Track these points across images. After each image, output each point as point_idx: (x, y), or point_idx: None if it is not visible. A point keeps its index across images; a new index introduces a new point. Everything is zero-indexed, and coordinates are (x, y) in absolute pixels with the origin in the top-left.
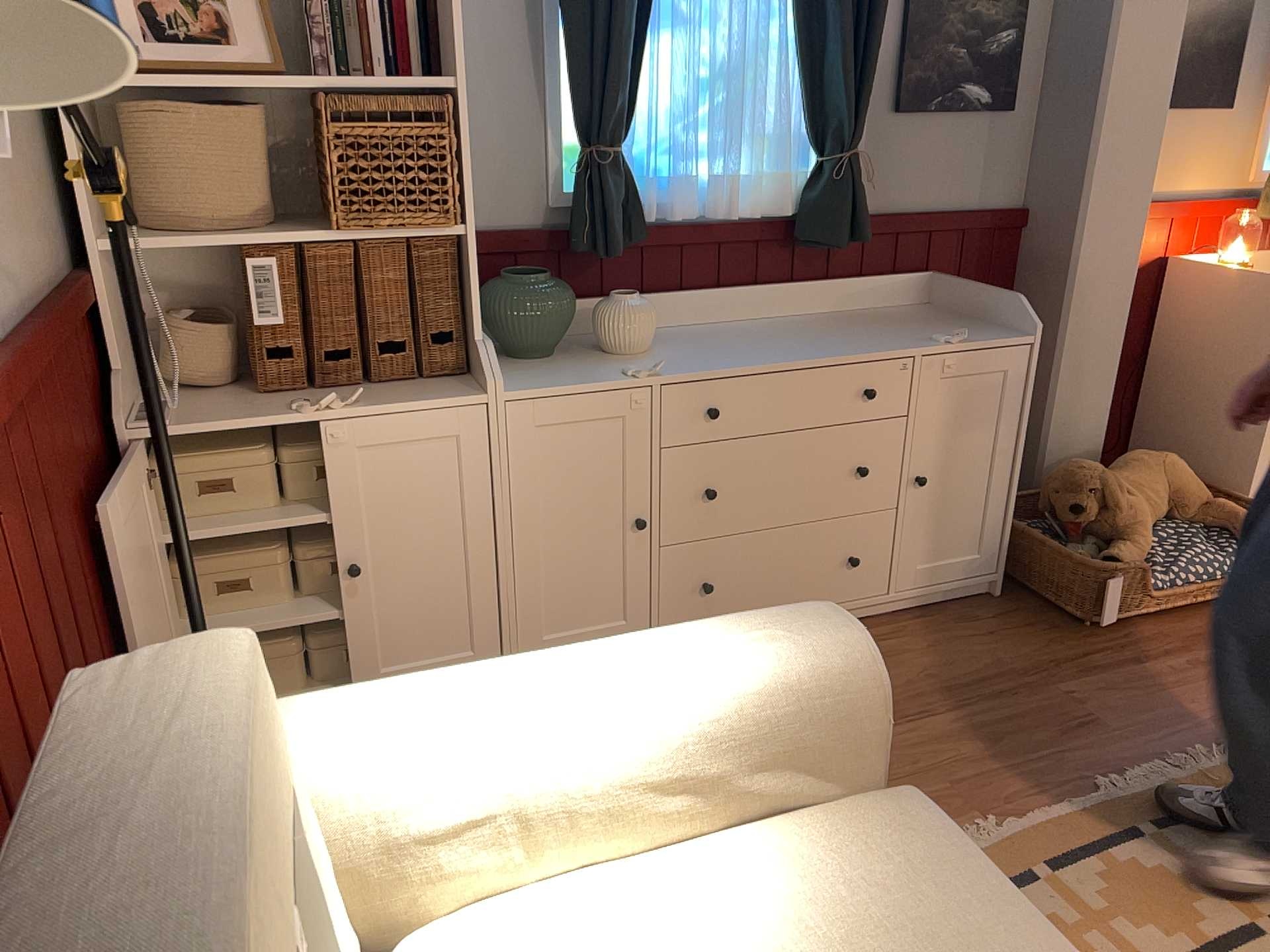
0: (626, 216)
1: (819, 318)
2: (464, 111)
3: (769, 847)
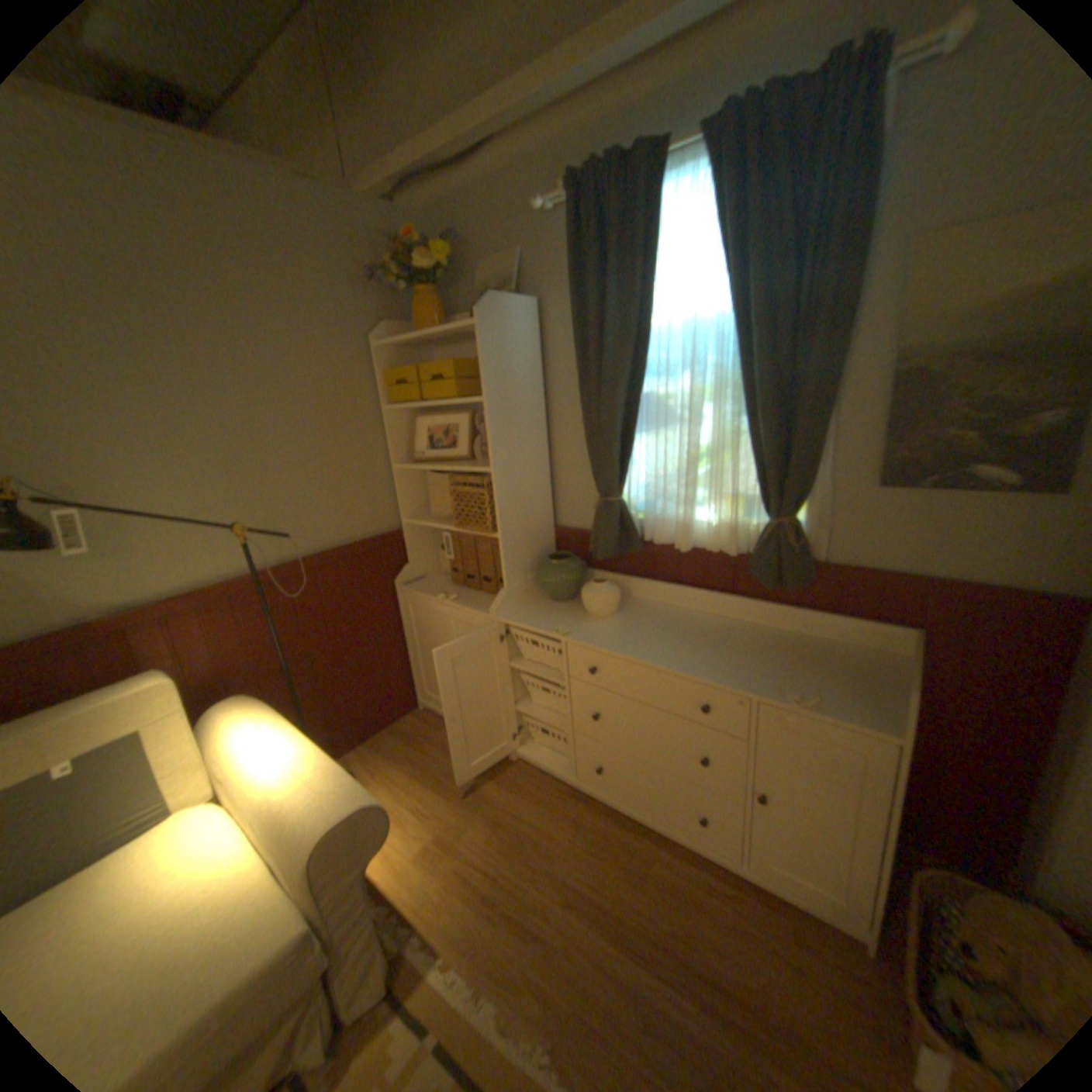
0: (620, 536)
1: (770, 634)
2: (496, 483)
3: (248, 886)
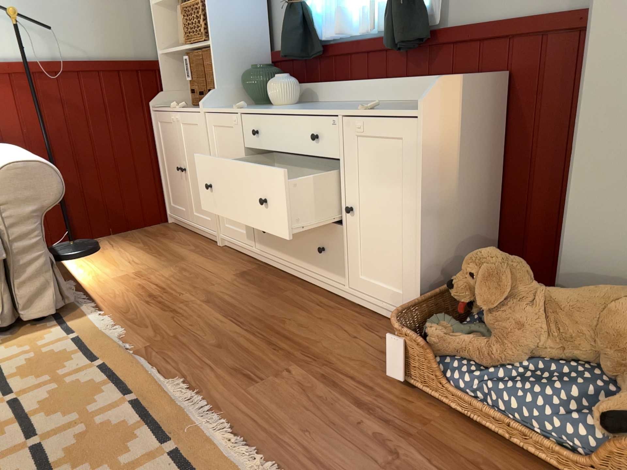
0: (300, 38)
1: (399, 102)
2: None
3: None
